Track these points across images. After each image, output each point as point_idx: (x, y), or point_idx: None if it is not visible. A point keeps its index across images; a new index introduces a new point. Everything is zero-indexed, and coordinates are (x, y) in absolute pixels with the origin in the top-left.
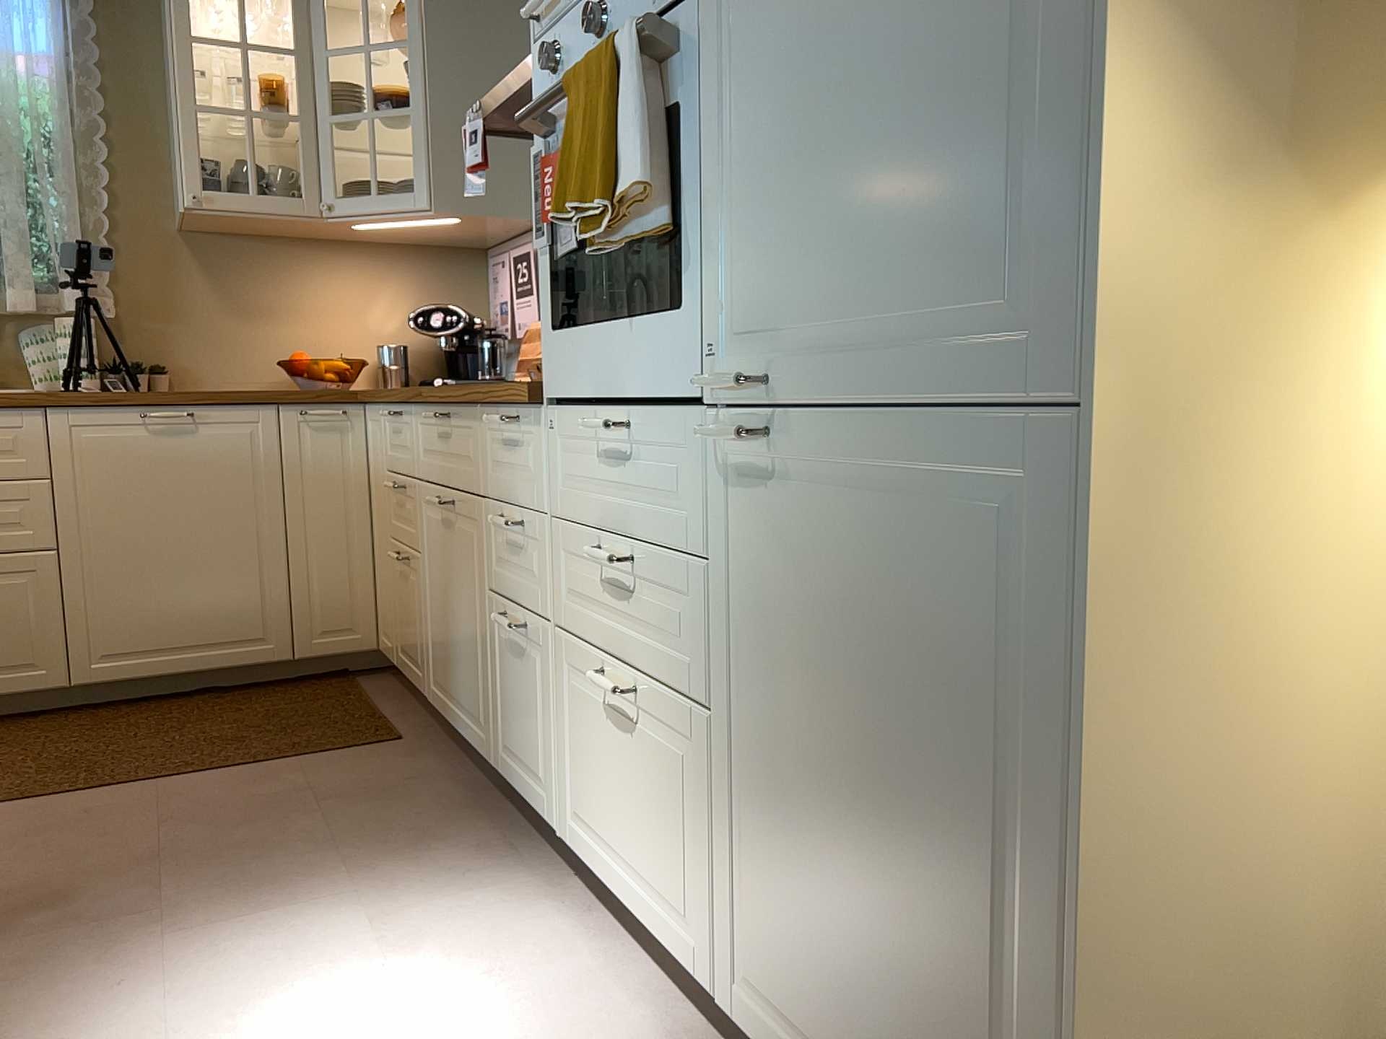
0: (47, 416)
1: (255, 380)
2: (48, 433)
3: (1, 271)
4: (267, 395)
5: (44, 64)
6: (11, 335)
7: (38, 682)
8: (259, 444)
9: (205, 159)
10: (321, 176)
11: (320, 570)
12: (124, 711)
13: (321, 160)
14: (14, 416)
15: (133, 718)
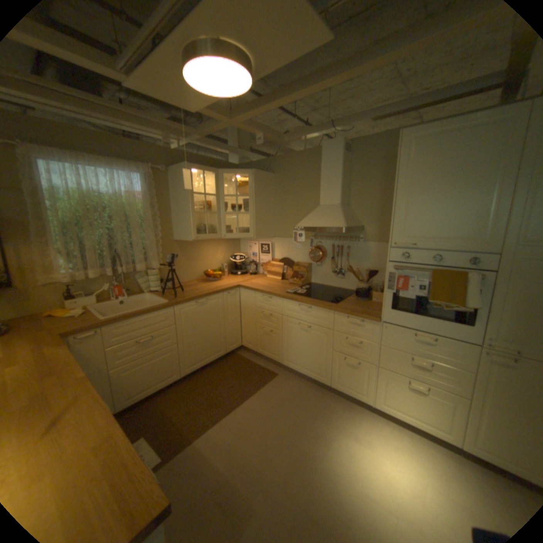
0: (174, 308)
1: (192, 277)
2: (174, 312)
3: (129, 258)
4: (222, 291)
5: (139, 196)
6: (132, 276)
7: (174, 380)
8: (219, 303)
9: (194, 226)
10: (220, 227)
11: (231, 330)
12: (192, 379)
13: (220, 223)
14: (166, 310)
15: (199, 382)
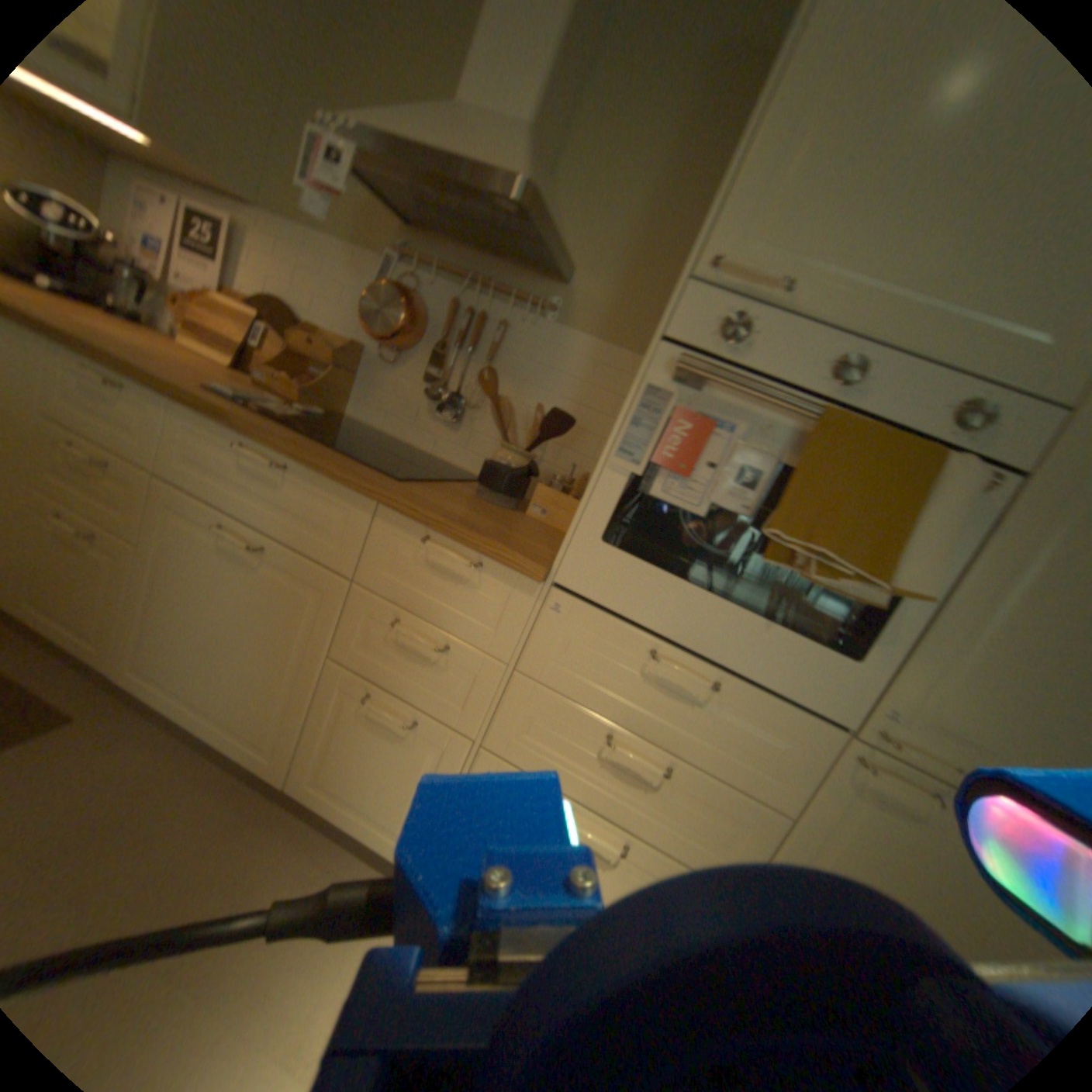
0: None
1: None
2: None
3: None
4: None
5: None
6: None
7: None
8: None
9: None
10: None
11: None
12: None
13: None
14: None
15: None
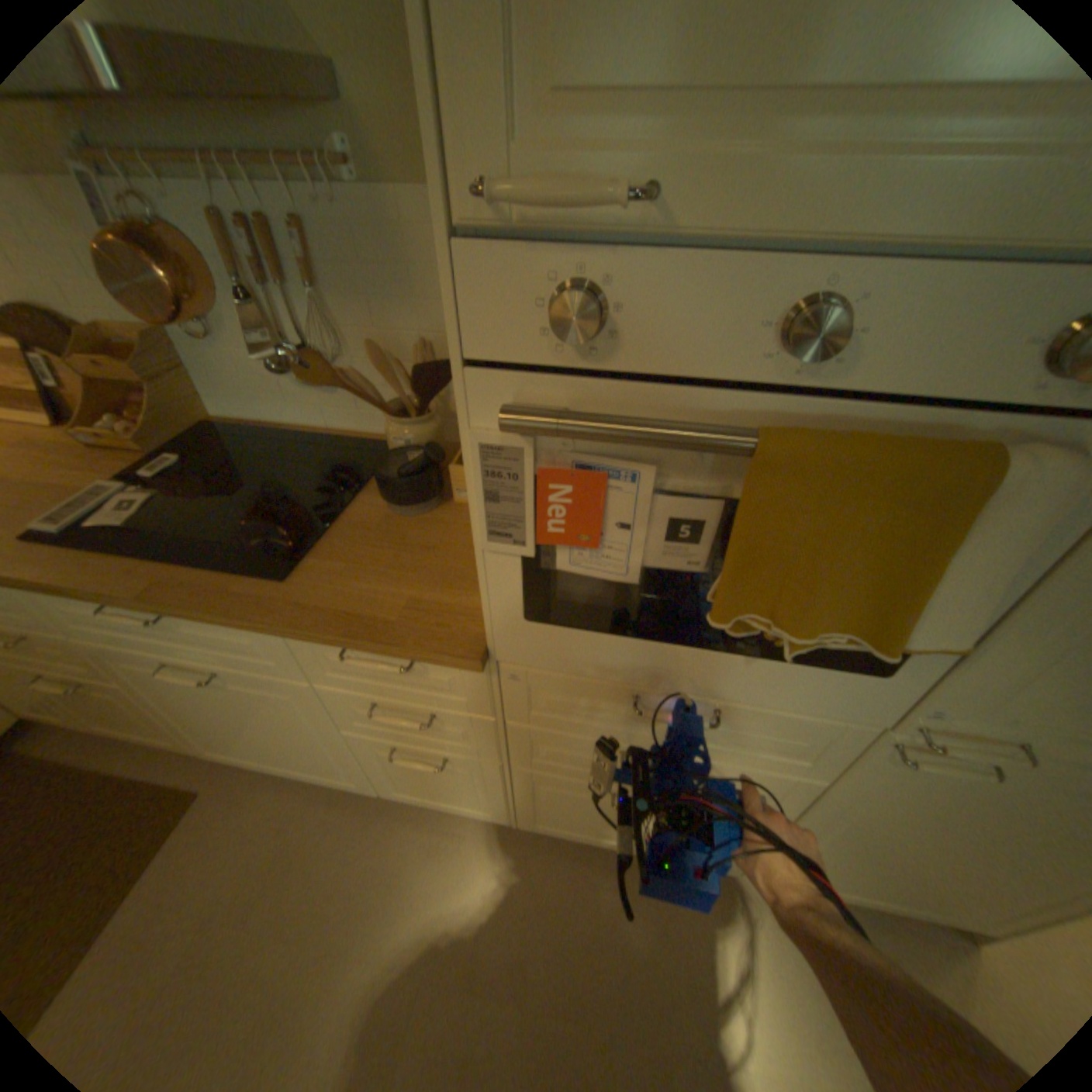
0: None
1: None
2: None
3: None
4: None
5: None
6: None
7: None
8: None
9: None
10: None
11: None
12: None
13: None
14: None
15: None
